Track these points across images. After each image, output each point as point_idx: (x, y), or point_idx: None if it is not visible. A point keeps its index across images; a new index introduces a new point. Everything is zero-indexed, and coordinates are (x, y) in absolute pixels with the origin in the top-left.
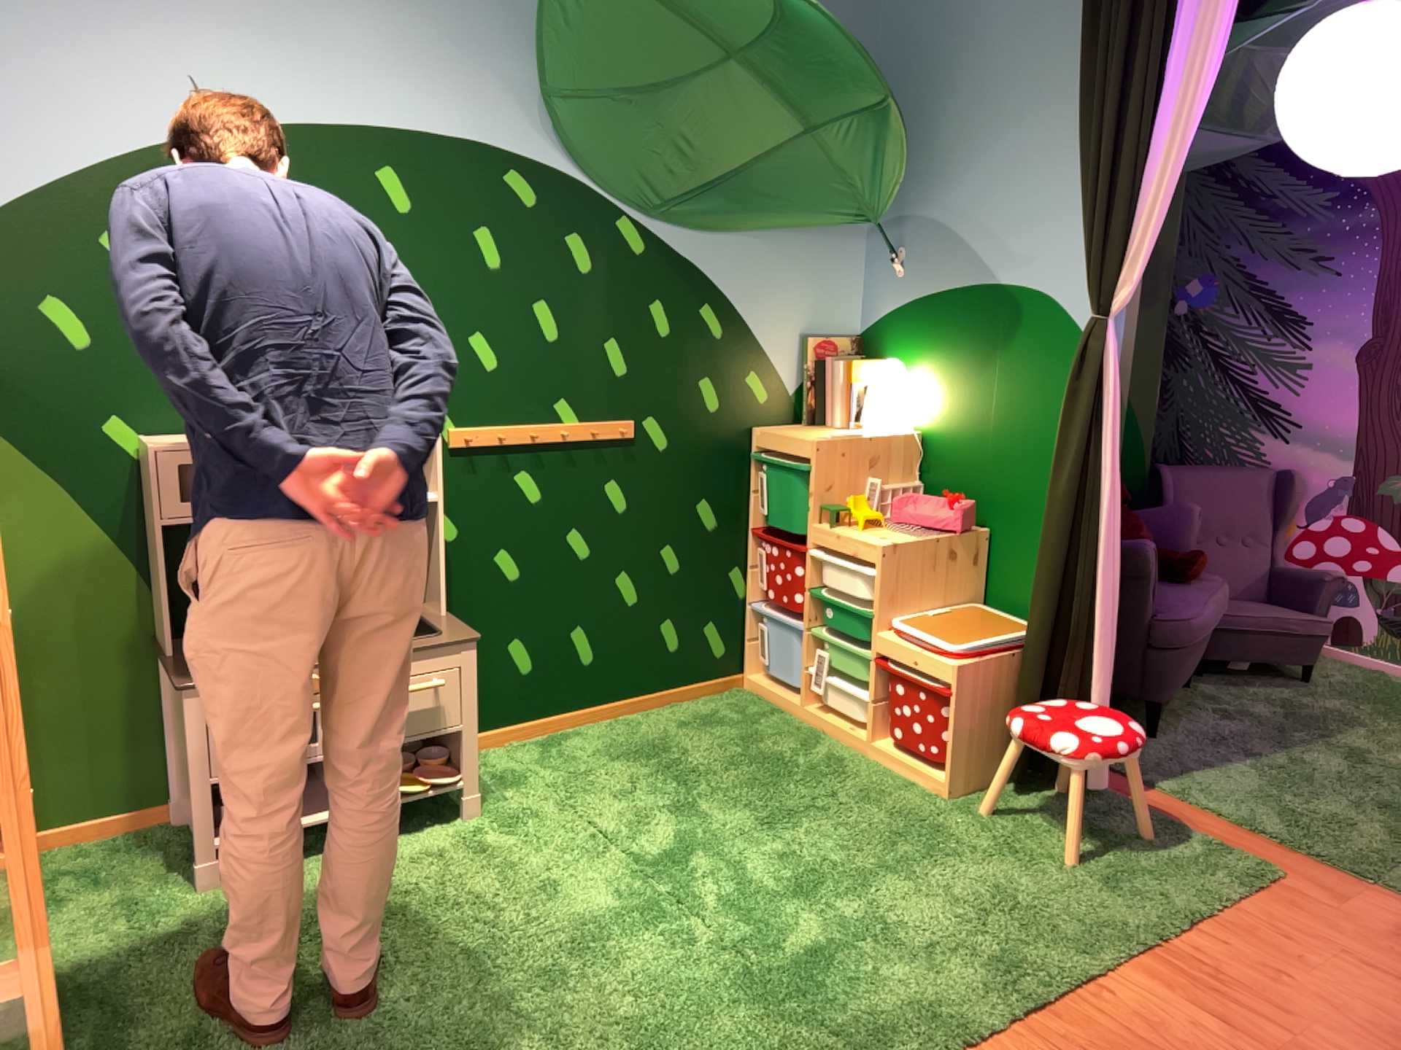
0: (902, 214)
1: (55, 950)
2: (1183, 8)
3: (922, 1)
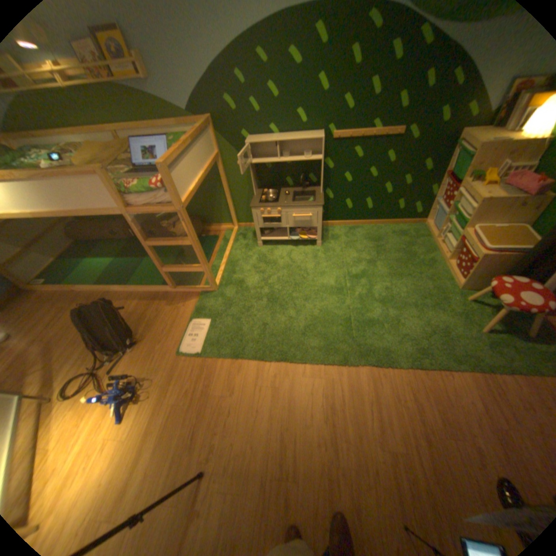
0: None
1: (232, 252)
2: None
3: None
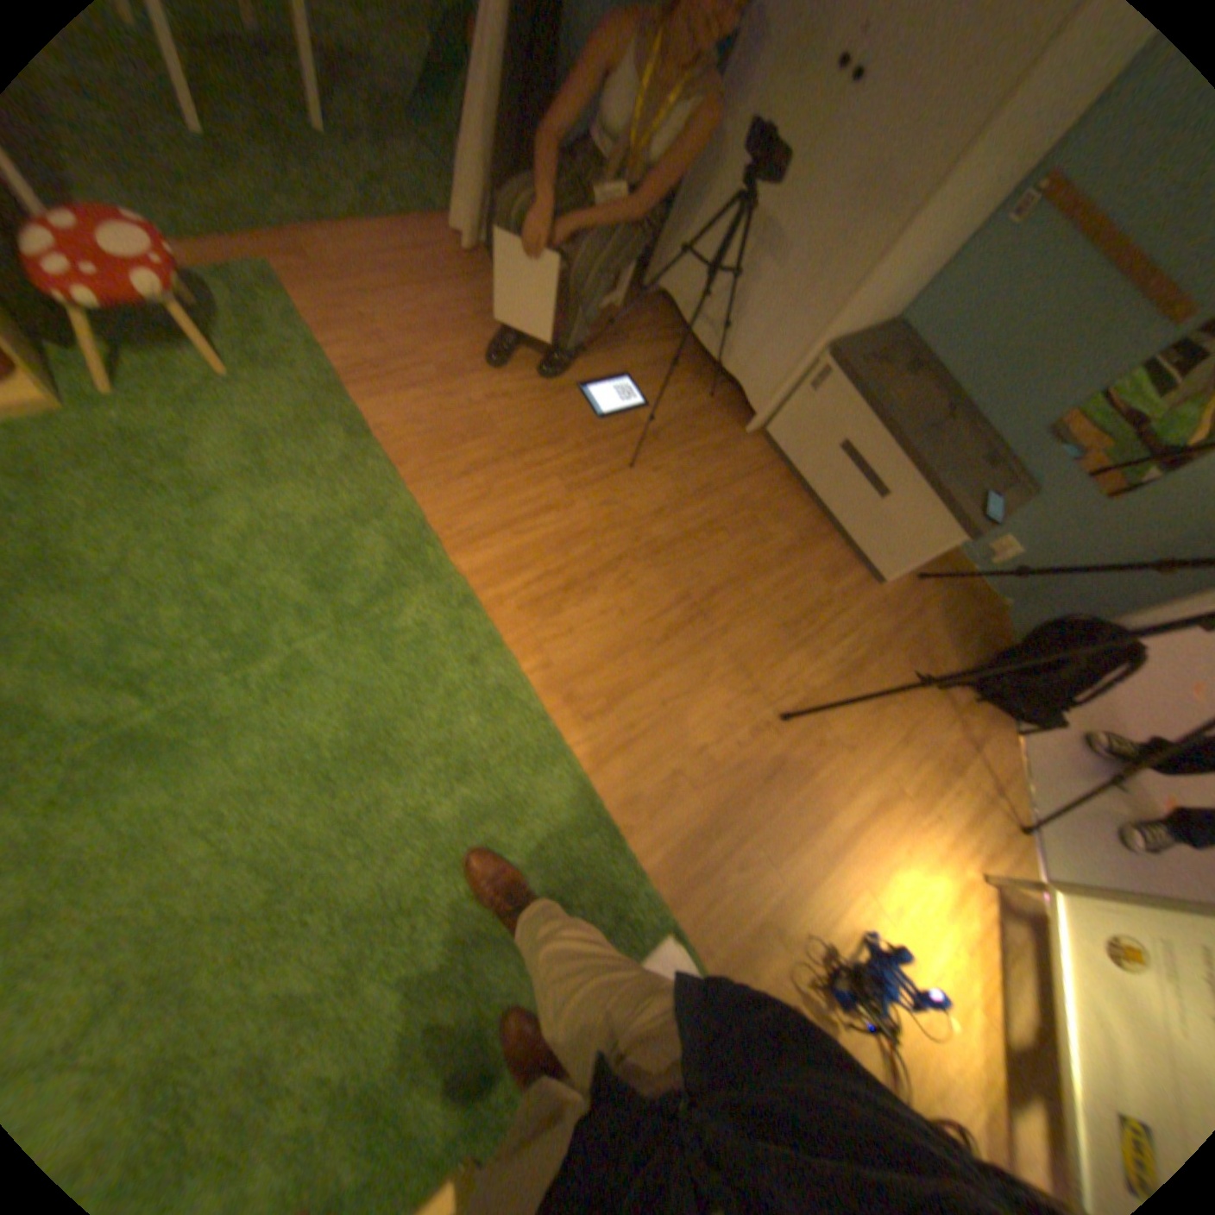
0: None
1: None
2: None
3: None
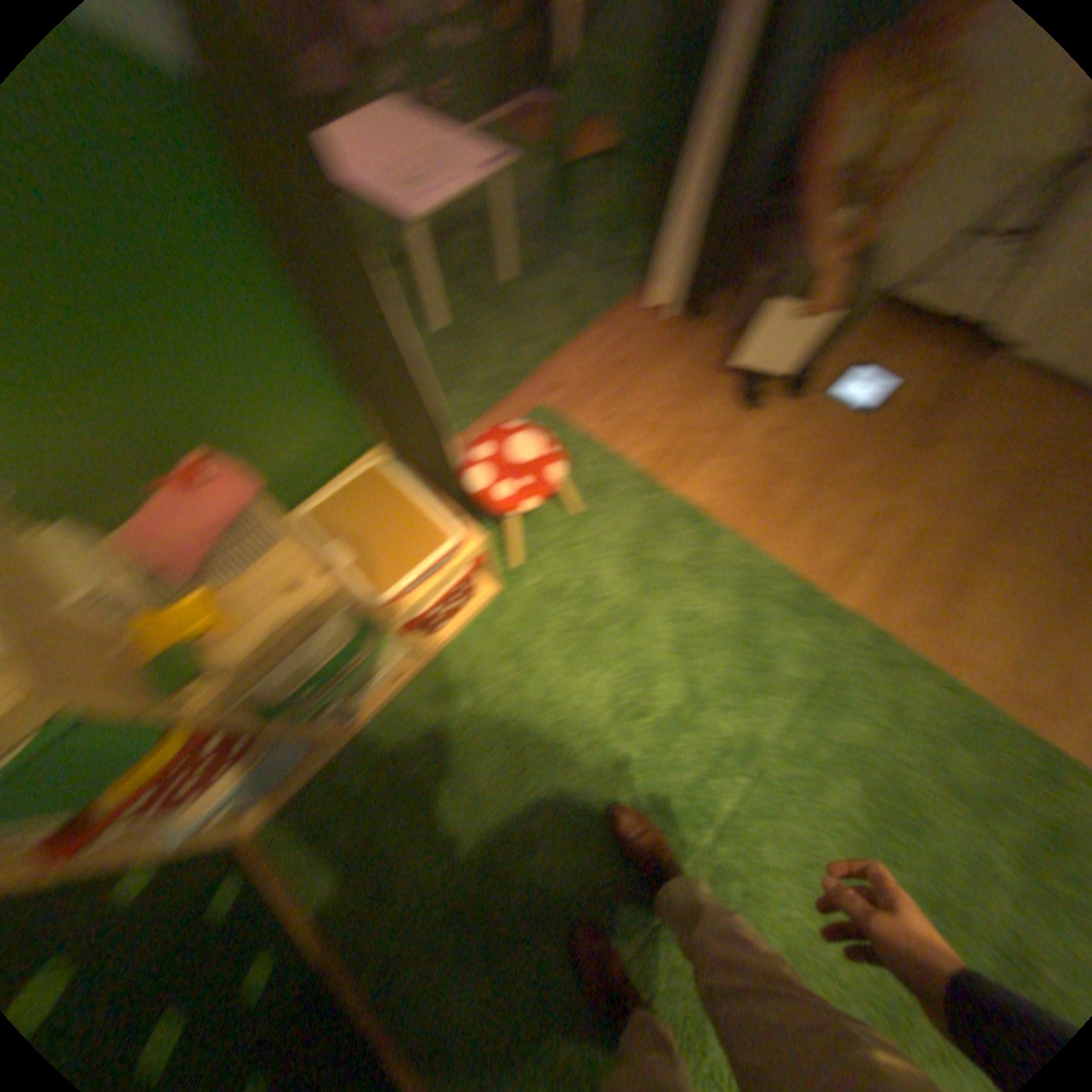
0: None
1: None
2: None
3: None
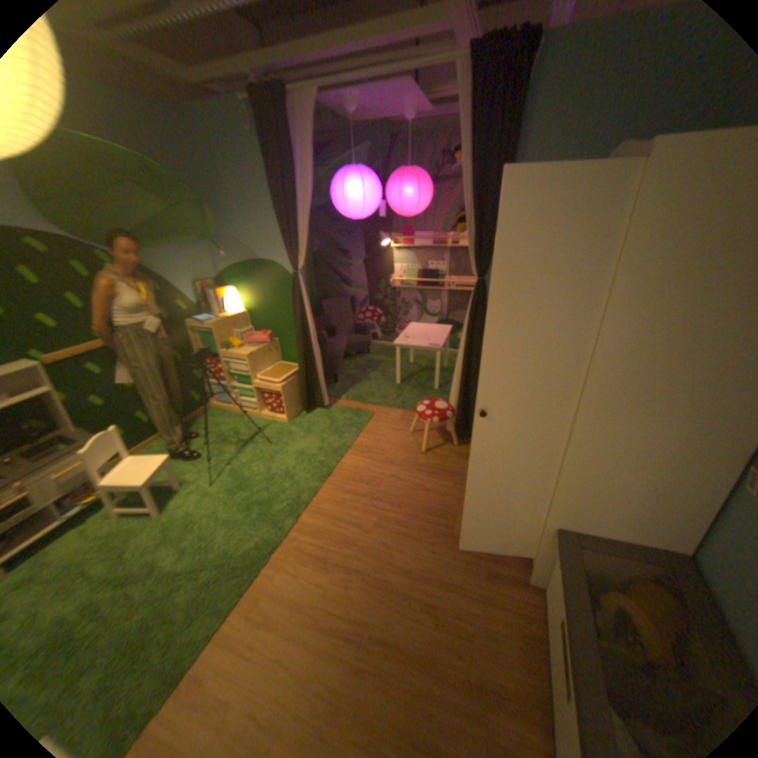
0: (219, 235)
1: None
2: (297, 168)
3: (202, 151)
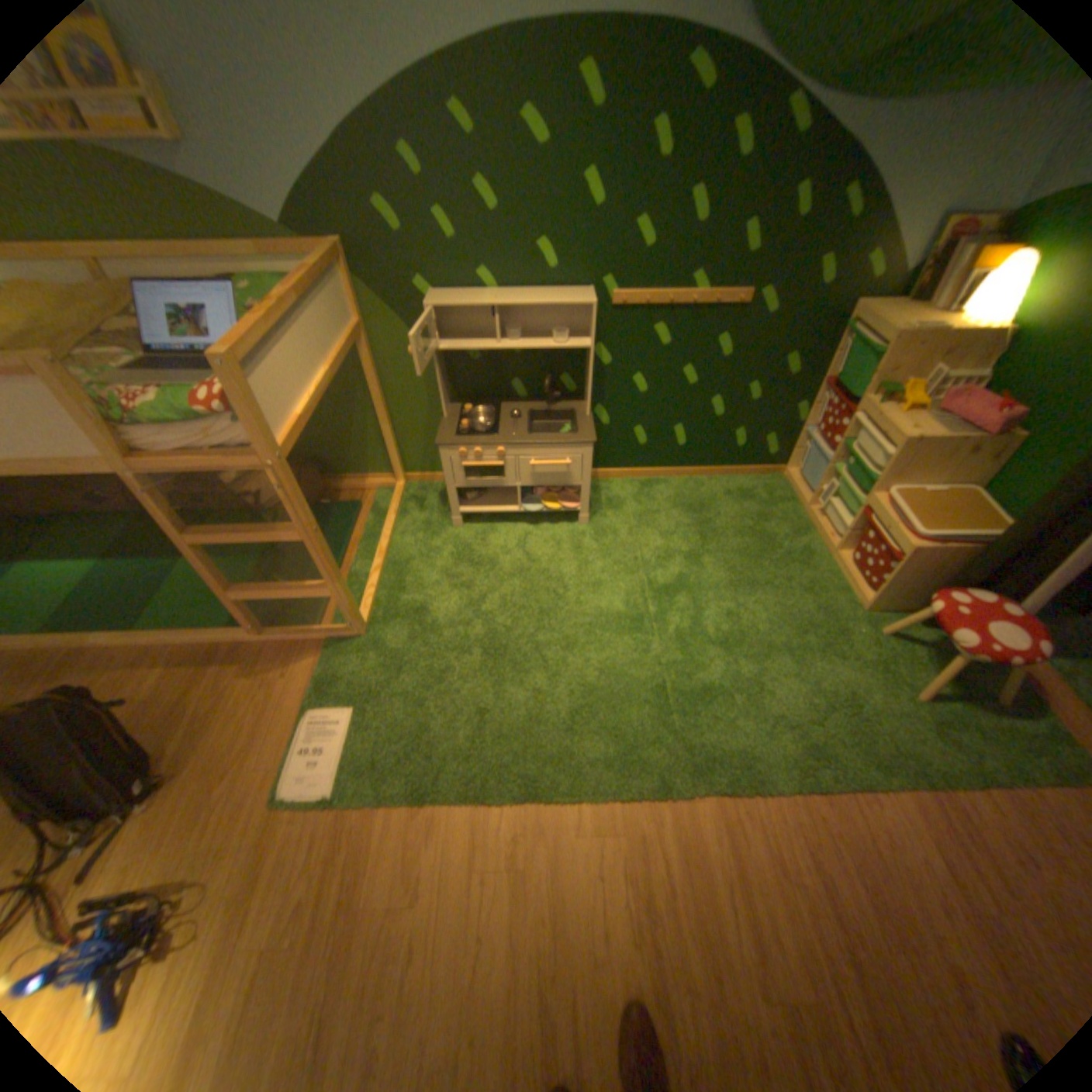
0: None
1: (394, 540)
2: None
3: None
